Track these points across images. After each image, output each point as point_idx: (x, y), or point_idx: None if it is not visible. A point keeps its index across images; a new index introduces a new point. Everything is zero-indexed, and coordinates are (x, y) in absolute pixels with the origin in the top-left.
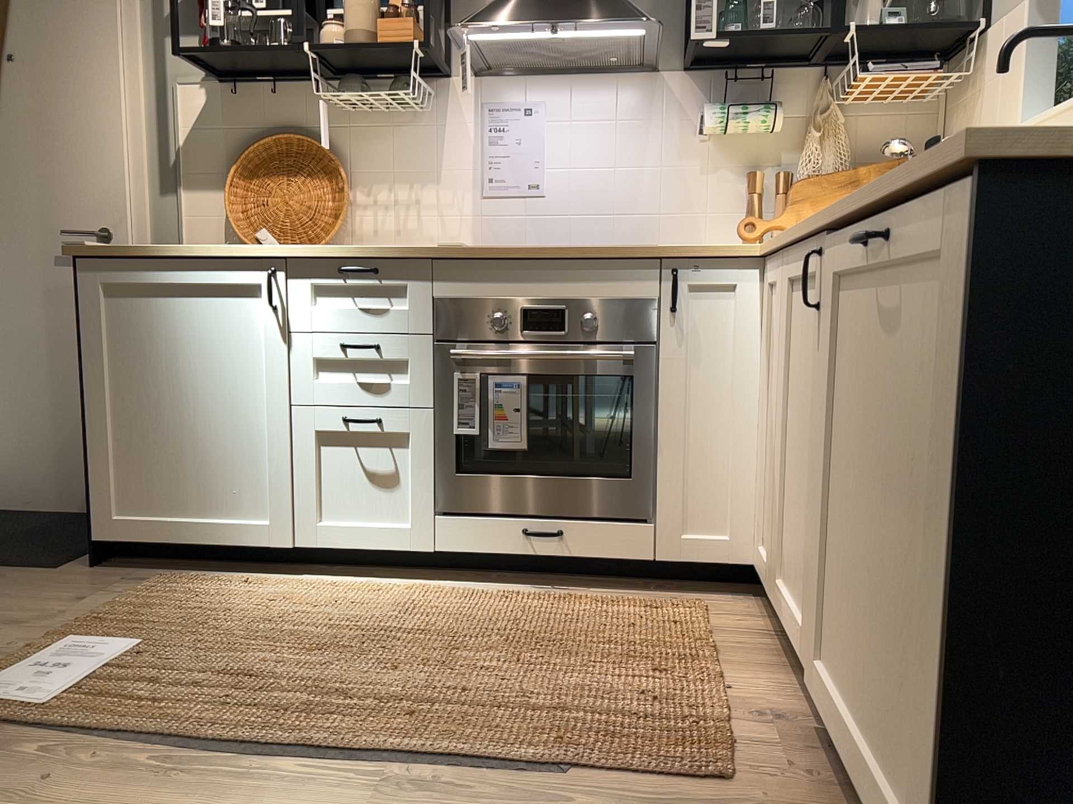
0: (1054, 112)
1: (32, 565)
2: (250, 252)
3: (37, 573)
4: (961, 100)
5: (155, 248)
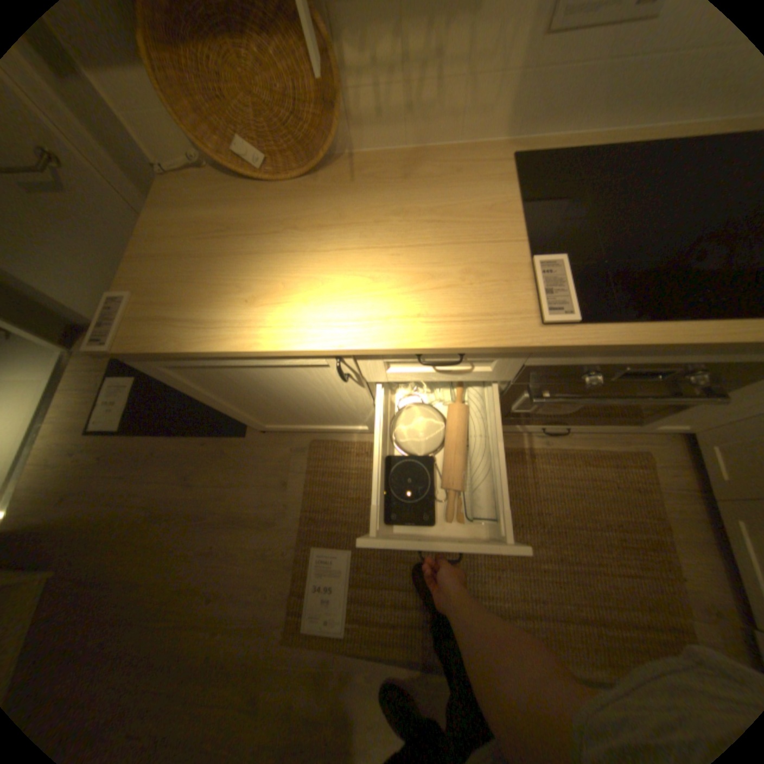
0: None
1: (227, 433)
2: (310, 351)
3: (237, 443)
4: None
5: (192, 350)
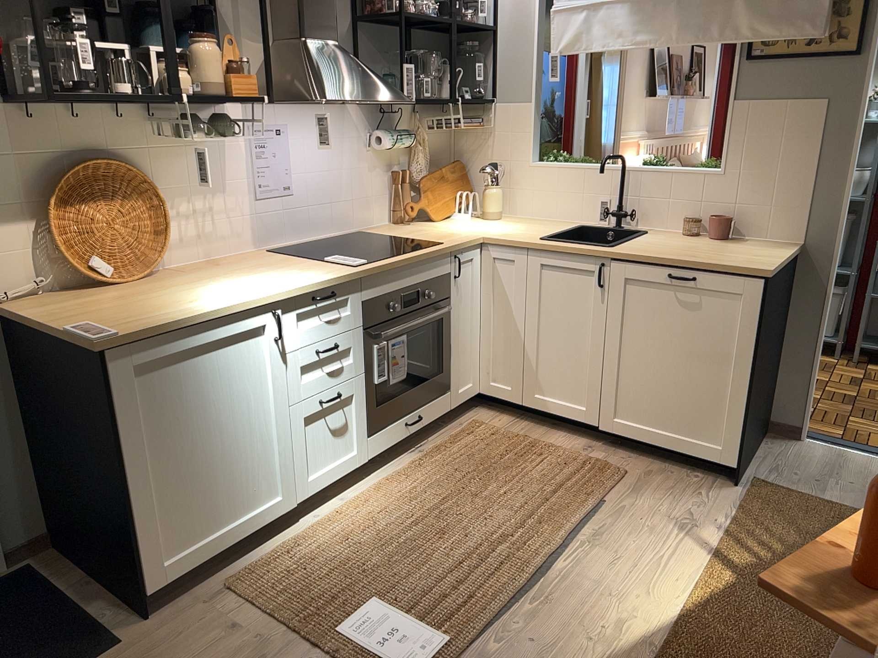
0: (561, 164)
1: (91, 656)
2: (260, 302)
3: (119, 653)
4: (476, 131)
5: (186, 319)
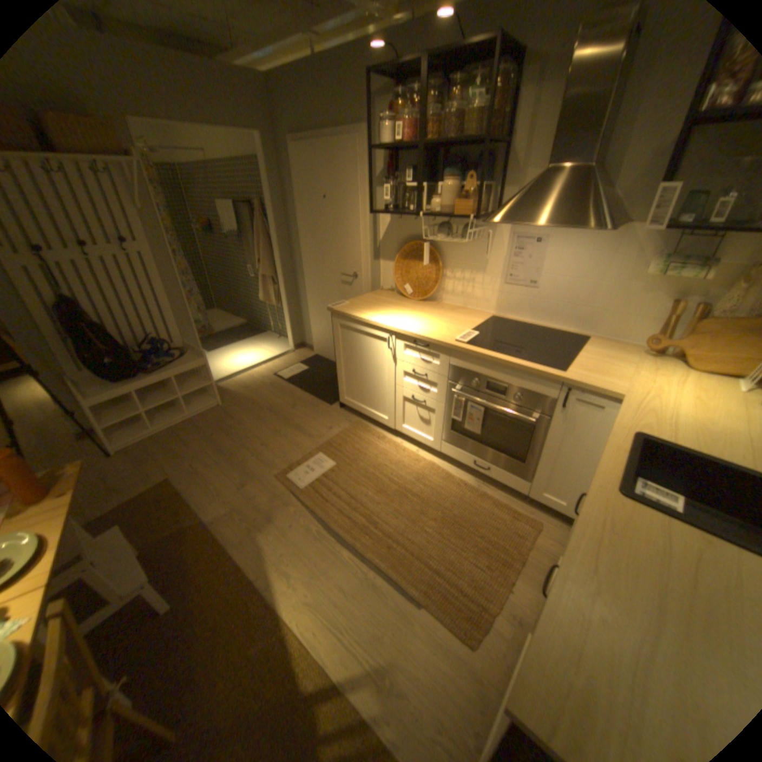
0: None
1: (326, 400)
2: (383, 326)
3: (326, 405)
4: None
5: (353, 315)
